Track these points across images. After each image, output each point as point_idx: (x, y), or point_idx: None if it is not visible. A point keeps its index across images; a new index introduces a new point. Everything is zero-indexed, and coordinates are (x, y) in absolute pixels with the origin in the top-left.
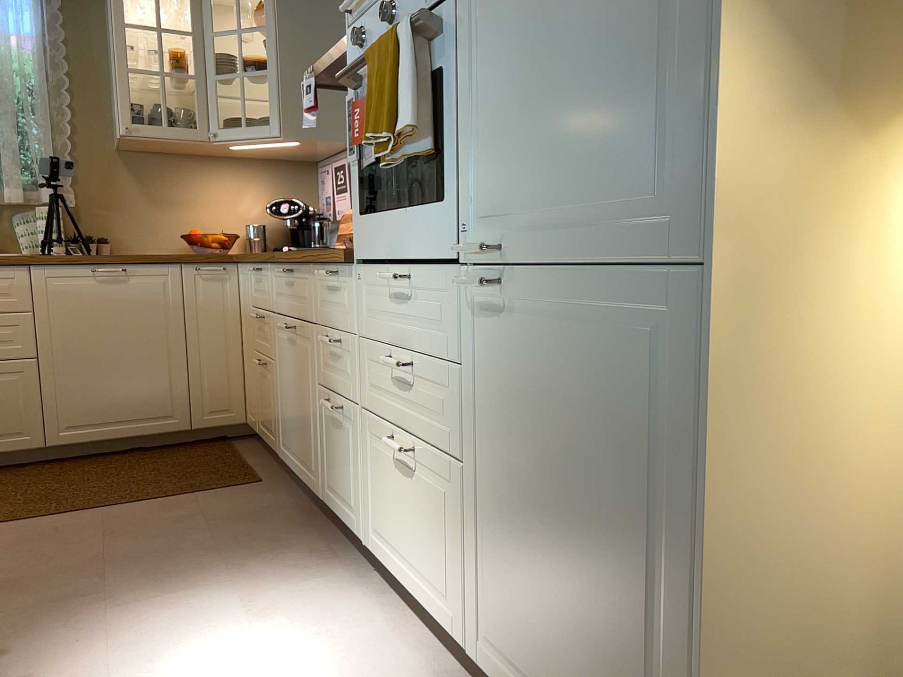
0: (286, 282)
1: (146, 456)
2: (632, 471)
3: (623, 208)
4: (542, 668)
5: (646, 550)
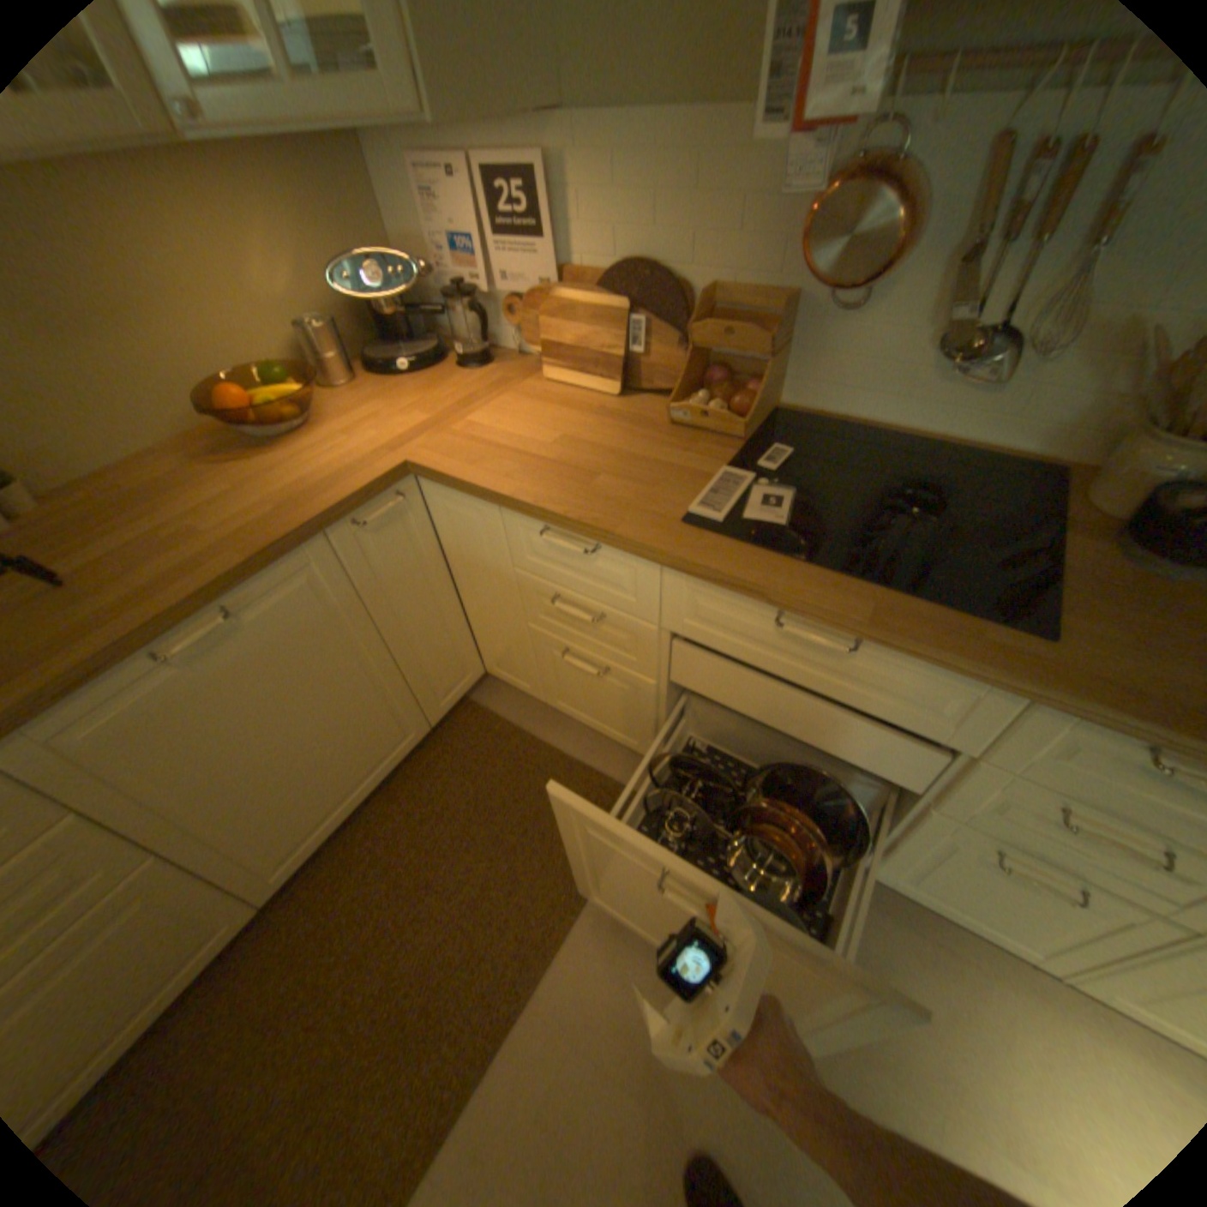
0: (783, 632)
1: (401, 801)
2: None
3: None
4: None
5: None
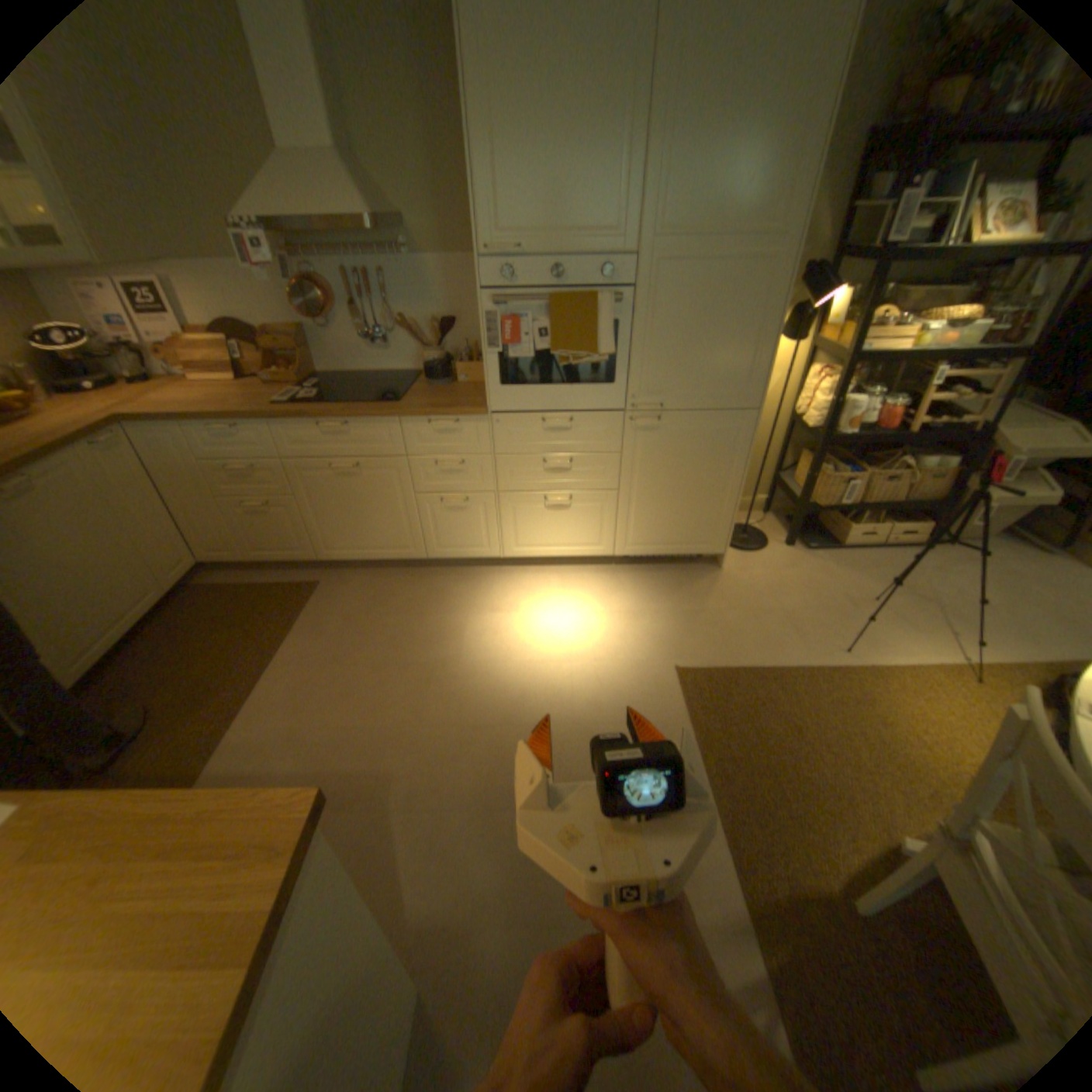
0: (323, 434)
1: (154, 637)
2: (714, 466)
3: (723, 393)
4: (661, 536)
5: (716, 485)
